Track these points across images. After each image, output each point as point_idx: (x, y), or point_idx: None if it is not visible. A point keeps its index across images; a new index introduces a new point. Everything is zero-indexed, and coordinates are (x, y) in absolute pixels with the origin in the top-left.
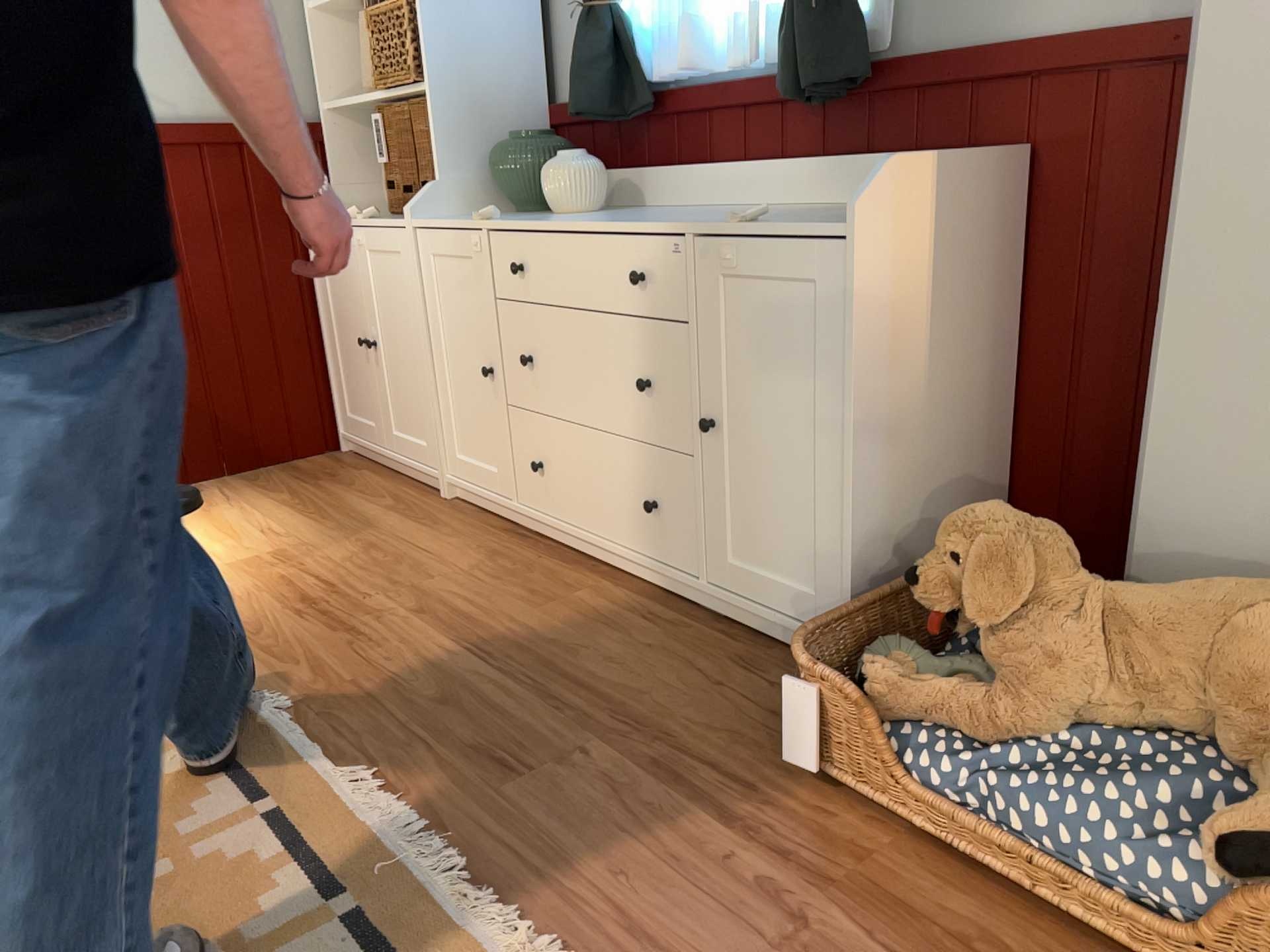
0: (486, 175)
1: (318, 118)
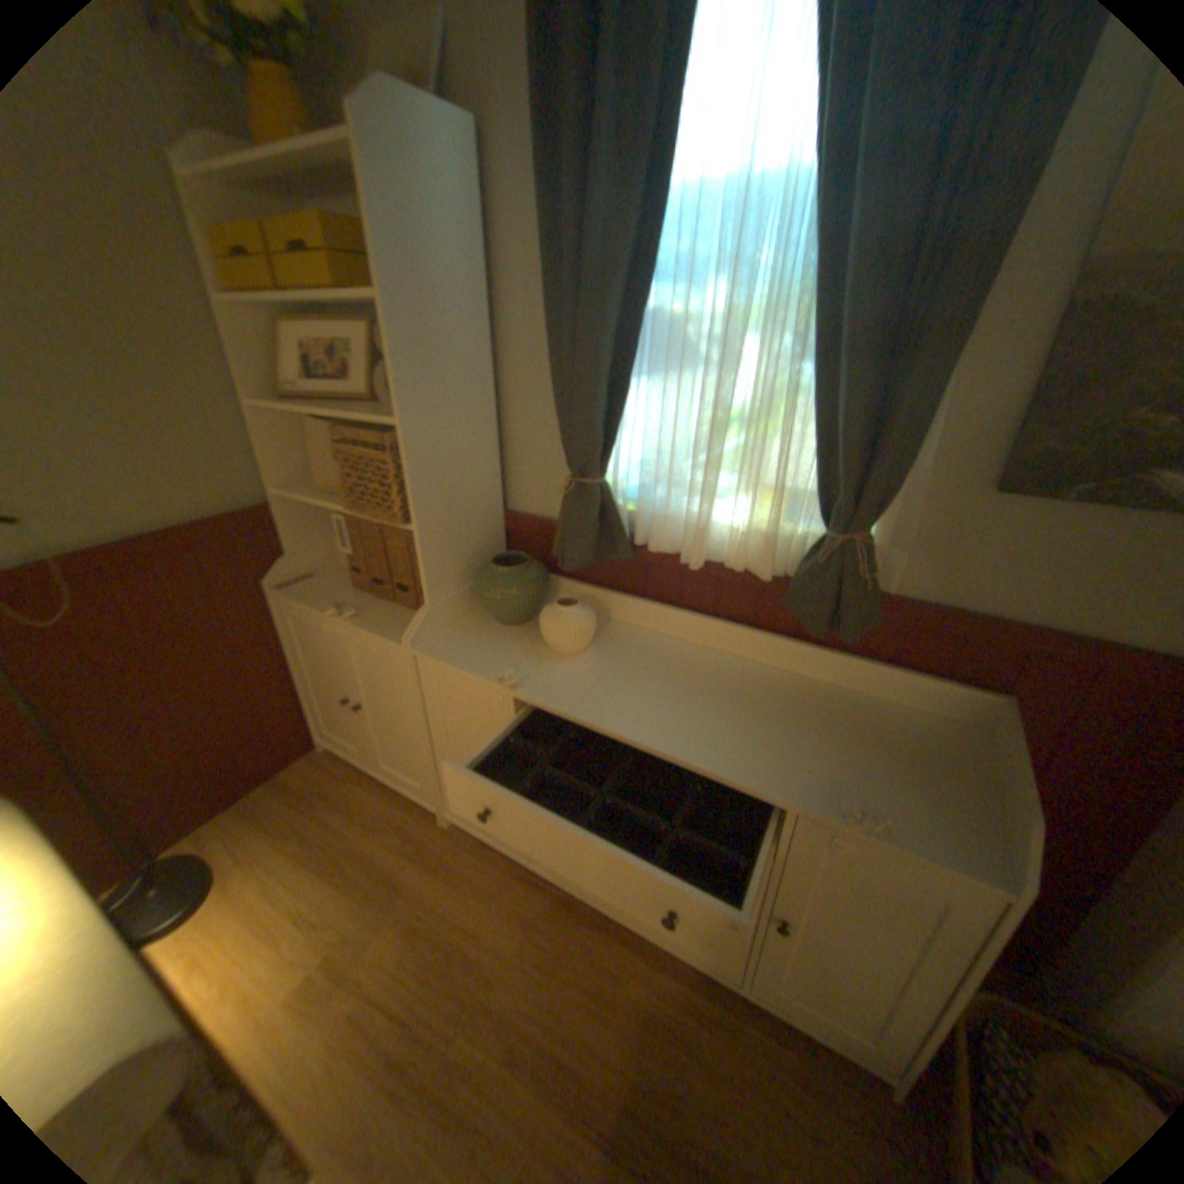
0: (463, 584)
1: (262, 495)
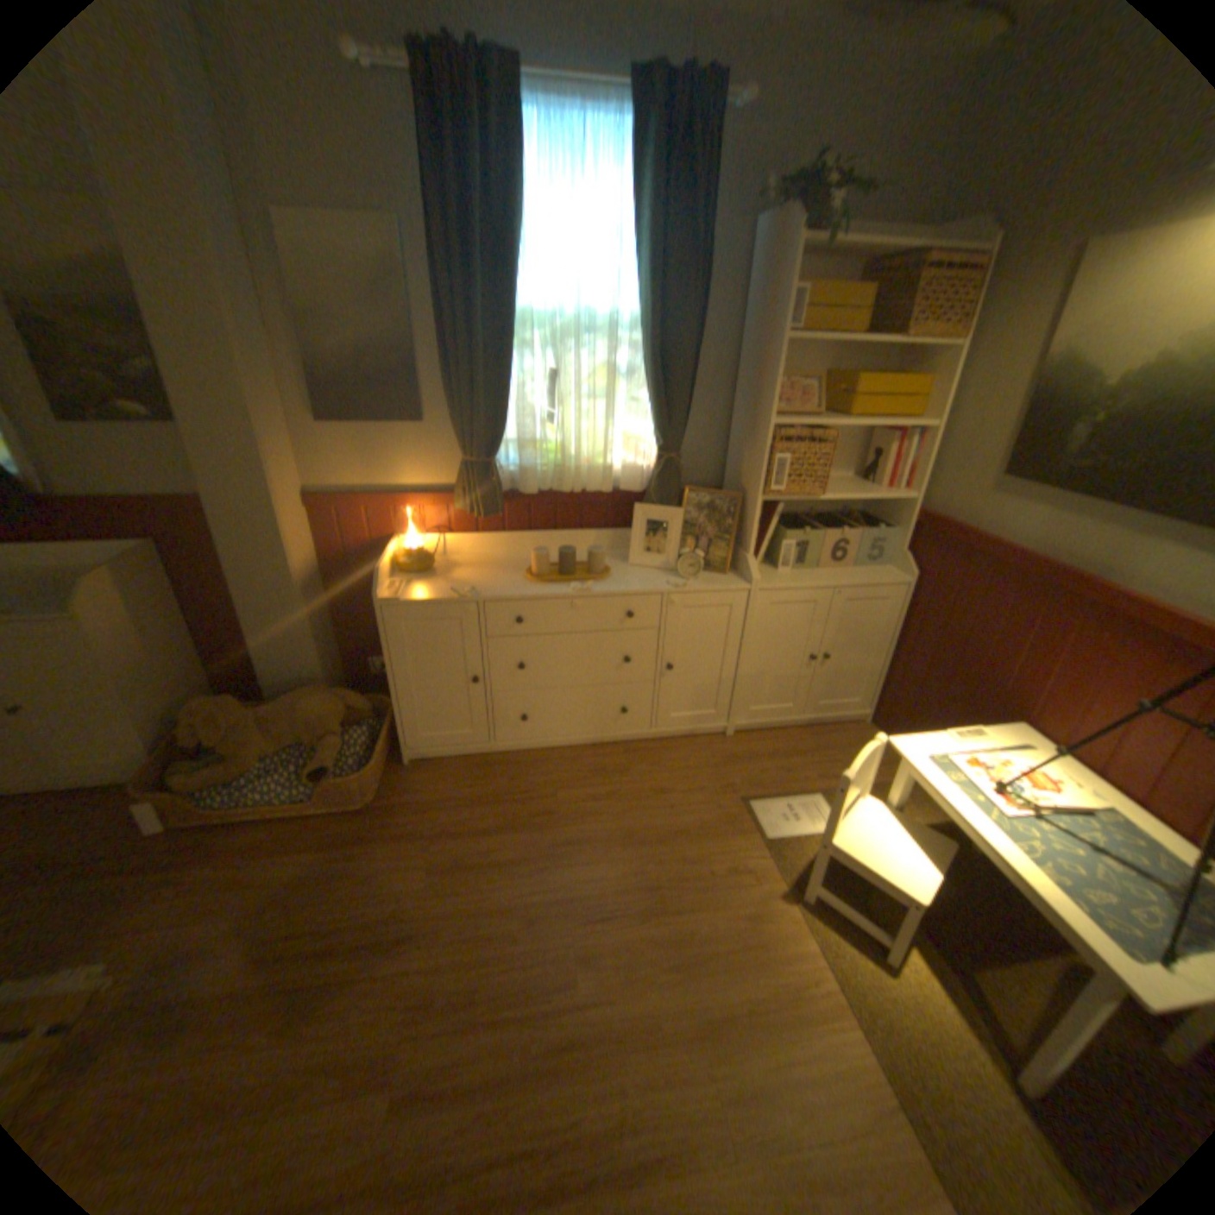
0: None
1: None
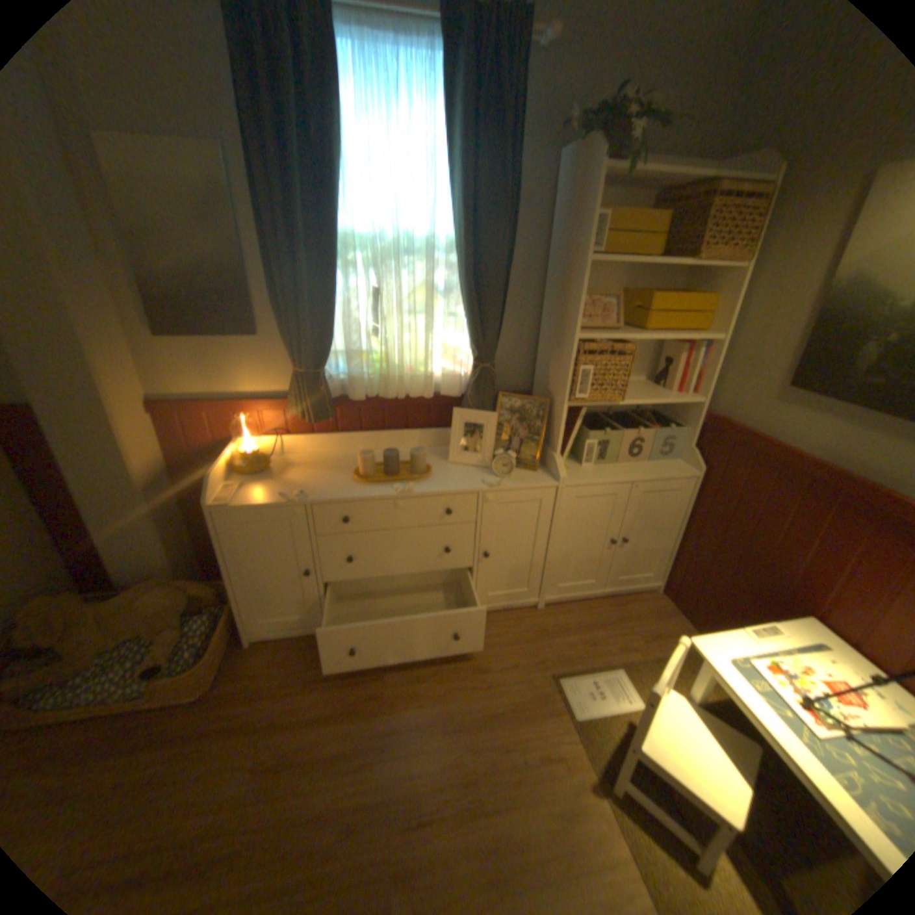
0: None
1: None
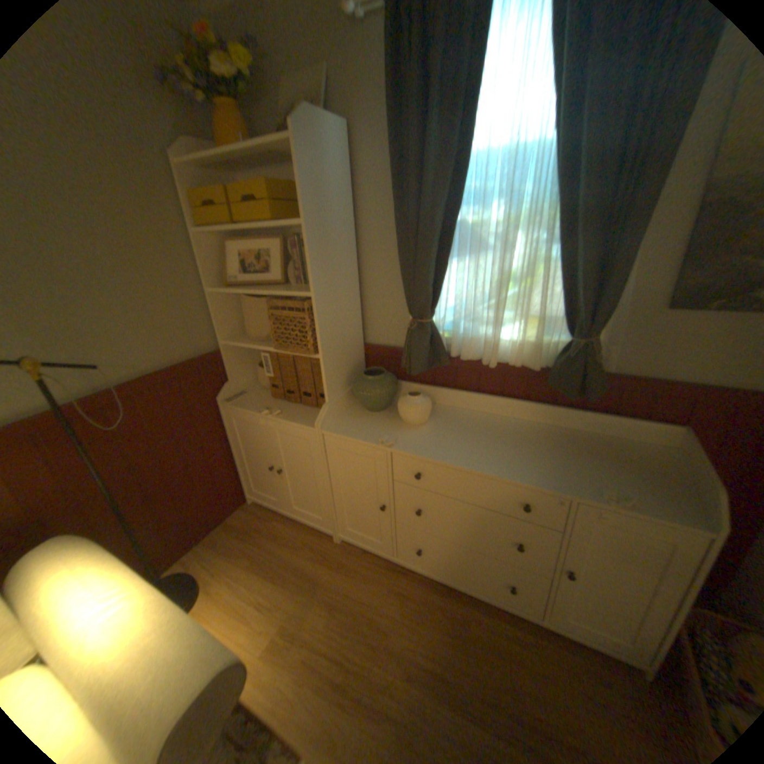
0: (345, 388)
1: (216, 345)
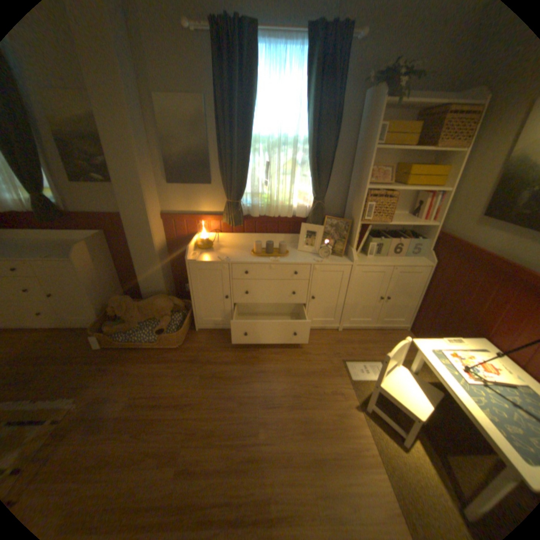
0: None
1: None
